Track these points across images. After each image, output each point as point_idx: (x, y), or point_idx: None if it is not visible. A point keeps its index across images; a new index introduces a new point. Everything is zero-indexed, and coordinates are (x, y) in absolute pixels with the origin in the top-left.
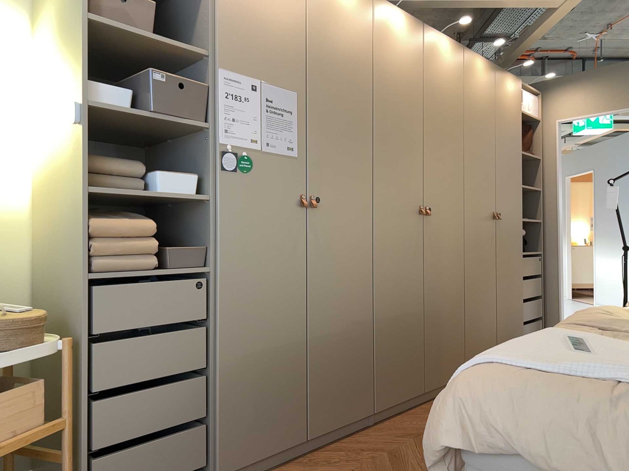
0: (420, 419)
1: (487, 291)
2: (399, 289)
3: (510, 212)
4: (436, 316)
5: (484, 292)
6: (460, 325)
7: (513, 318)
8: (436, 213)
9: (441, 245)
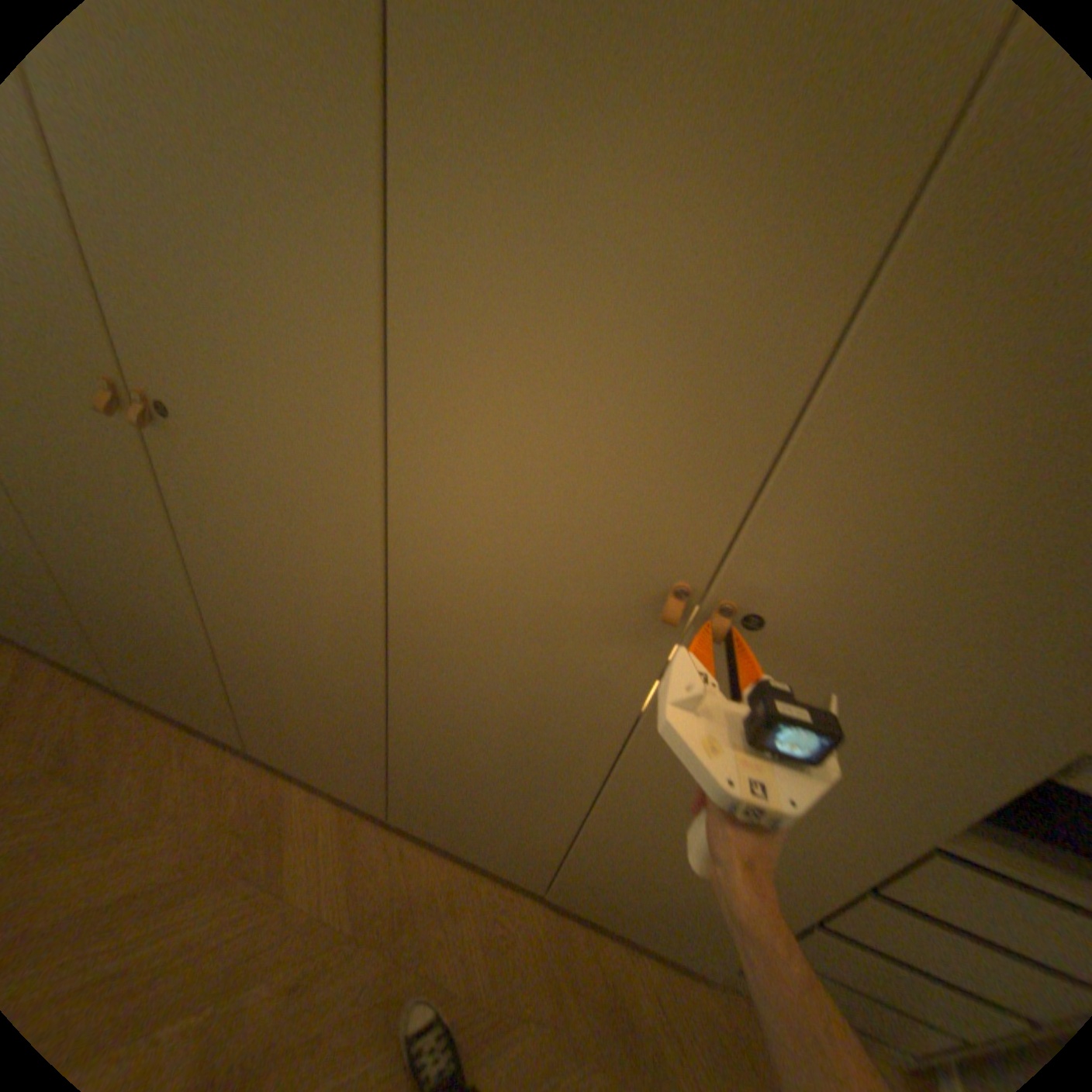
0: (156, 768)
1: (516, 772)
2: (96, 562)
3: (876, 659)
4: (252, 678)
5: (495, 763)
6: (357, 749)
7: (678, 908)
8: (187, 437)
9: (234, 541)
